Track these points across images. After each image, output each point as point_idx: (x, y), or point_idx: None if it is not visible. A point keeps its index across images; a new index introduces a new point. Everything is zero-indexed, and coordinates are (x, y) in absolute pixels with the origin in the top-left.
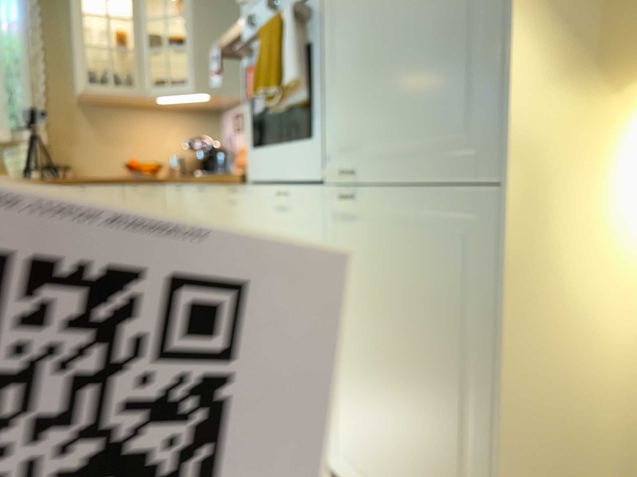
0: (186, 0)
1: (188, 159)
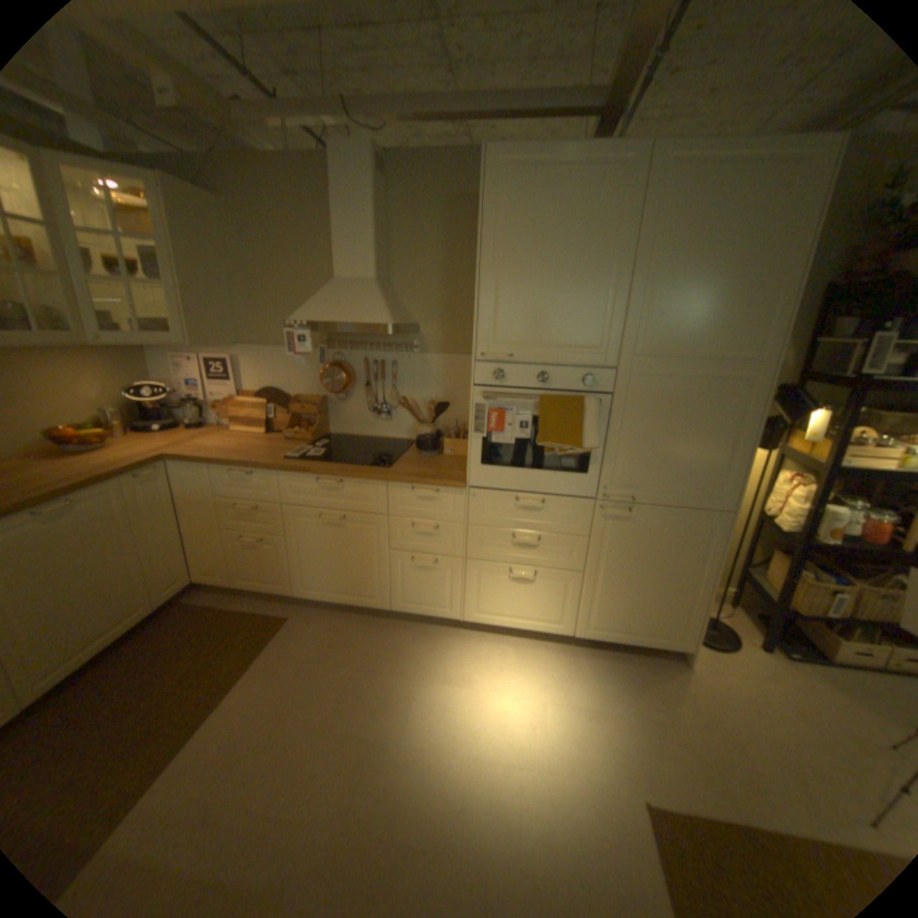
0: (156, 223)
1: (114, 408)
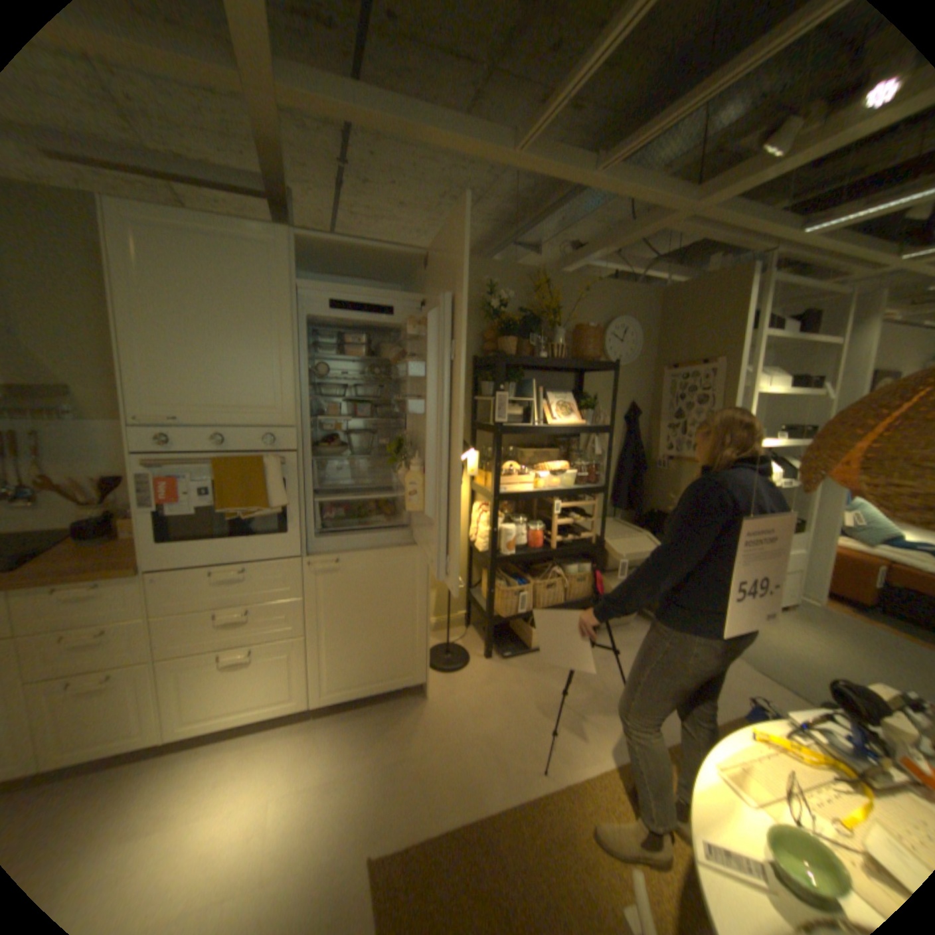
0: None
1: None
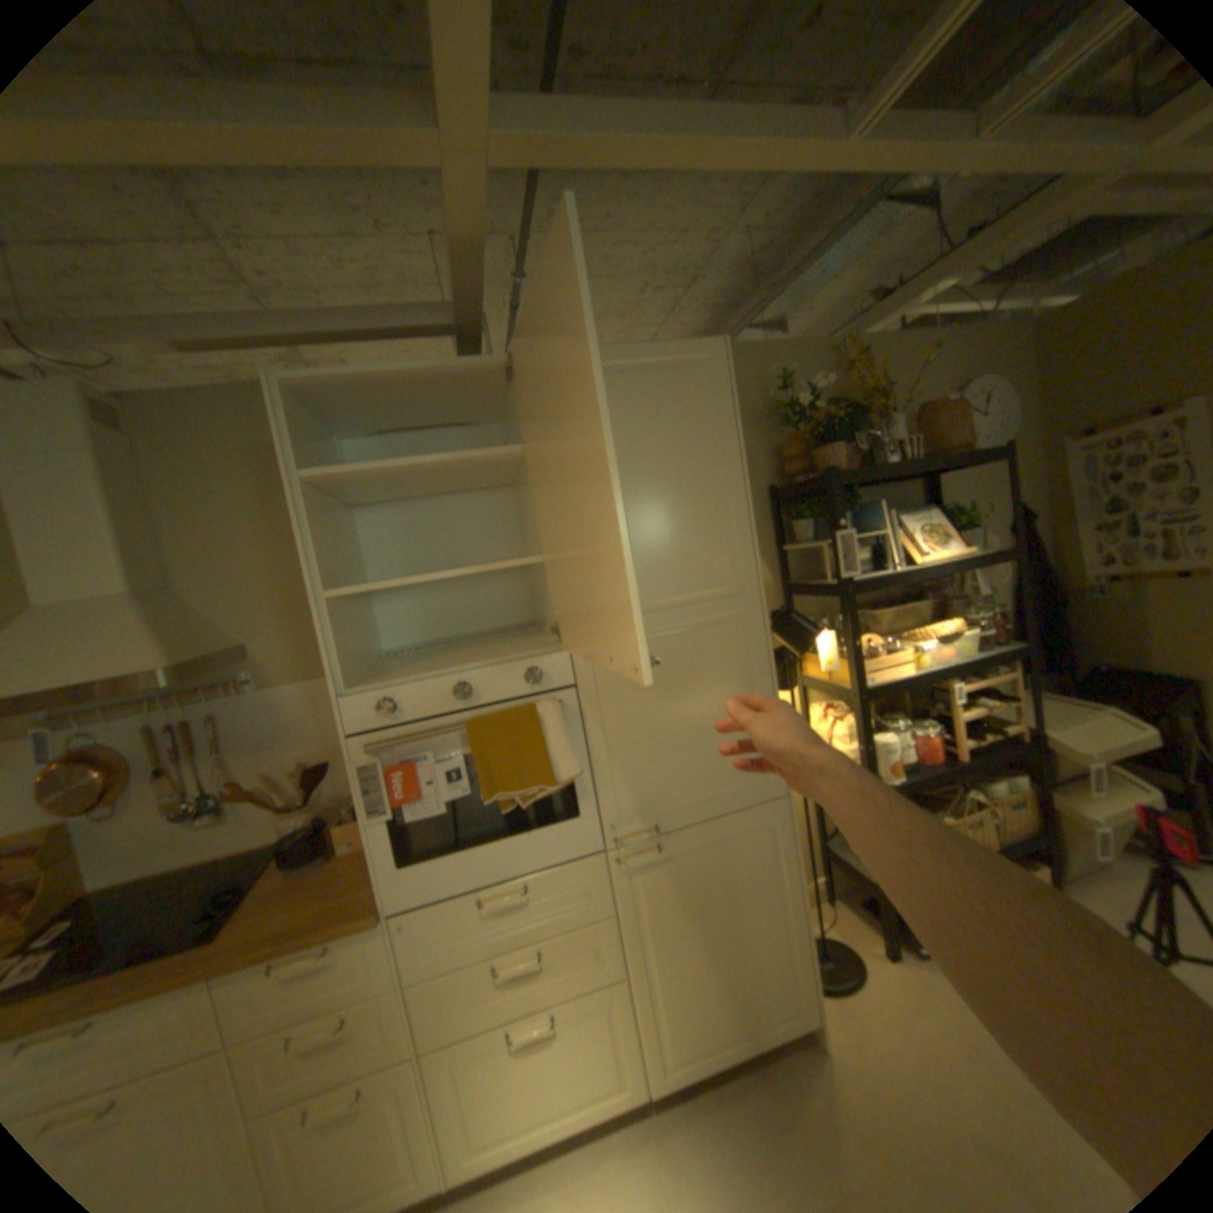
0: None
1: None
